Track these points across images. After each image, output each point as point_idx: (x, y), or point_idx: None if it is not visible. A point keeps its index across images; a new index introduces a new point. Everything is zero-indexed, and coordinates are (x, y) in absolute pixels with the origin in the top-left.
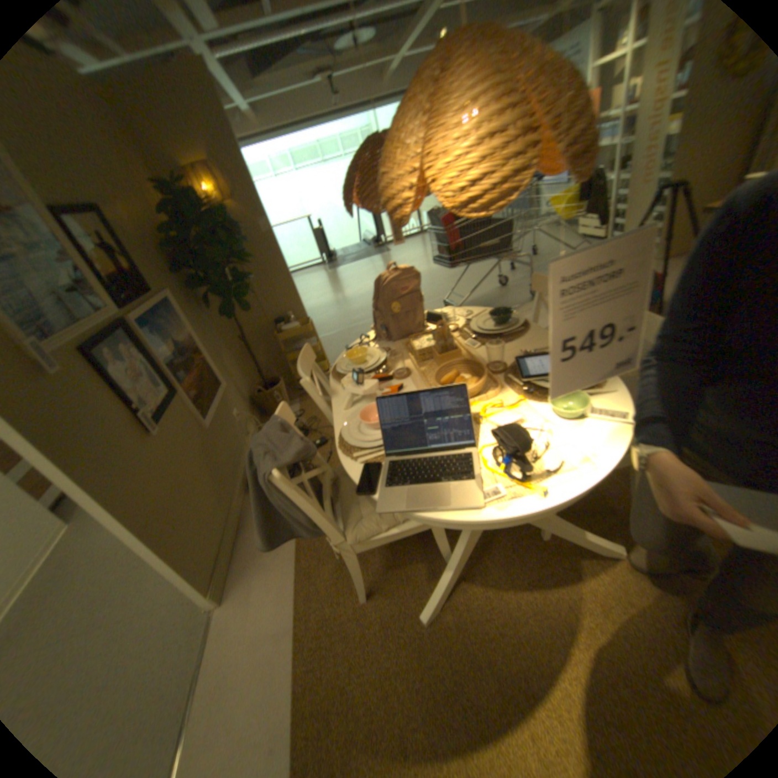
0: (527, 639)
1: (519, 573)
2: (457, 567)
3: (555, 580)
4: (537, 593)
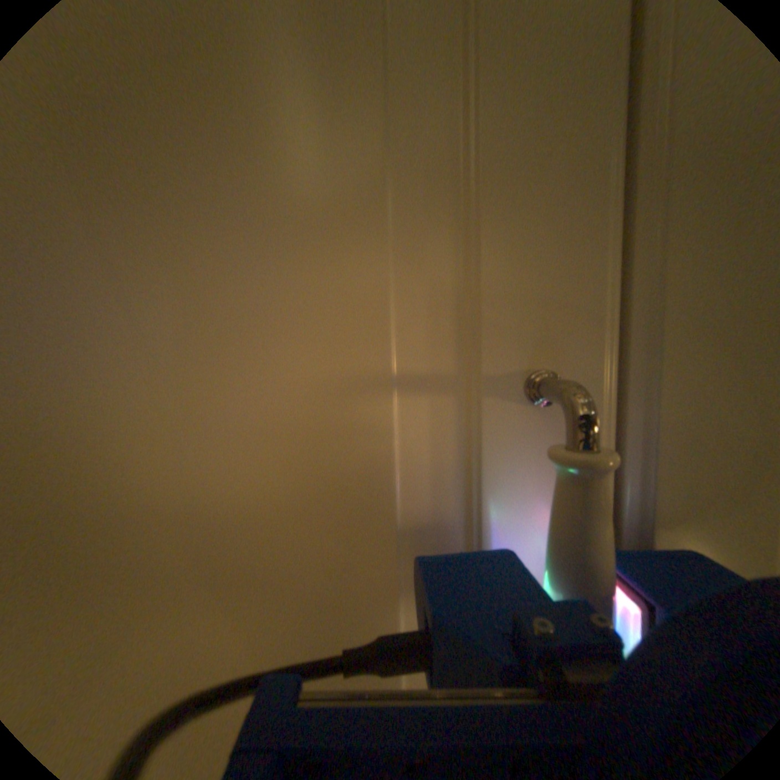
0: None
1: None
2: None
3: None
4: None
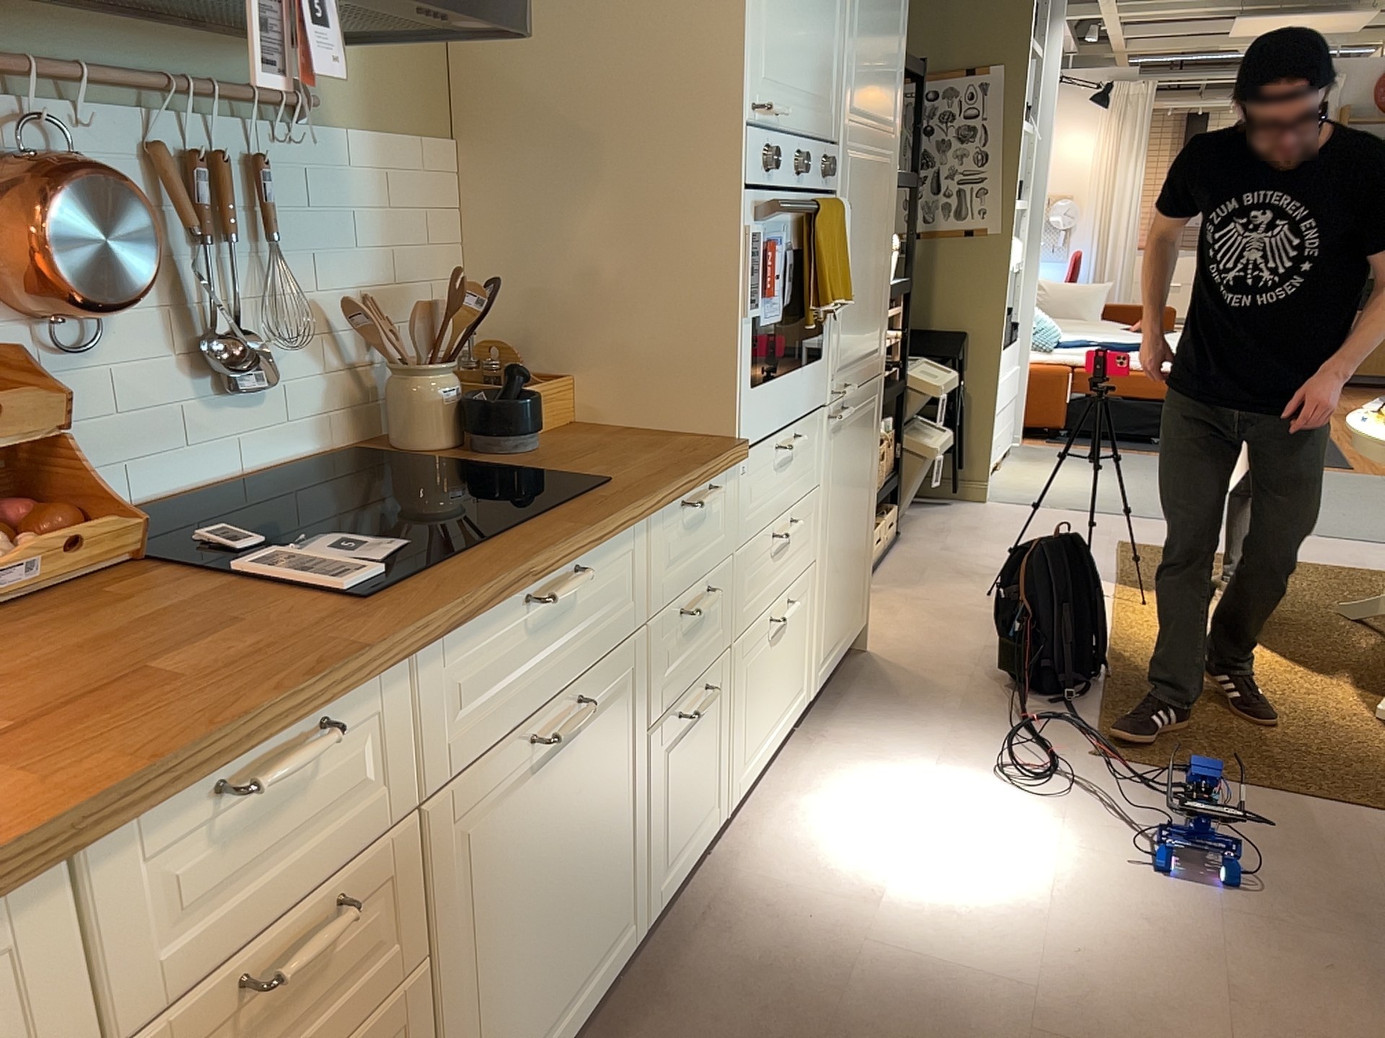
0: (1291, 644)
1: (1378, 667)
2: (1383, 596)
3: (1357, 678)
4: (1343, 664)
